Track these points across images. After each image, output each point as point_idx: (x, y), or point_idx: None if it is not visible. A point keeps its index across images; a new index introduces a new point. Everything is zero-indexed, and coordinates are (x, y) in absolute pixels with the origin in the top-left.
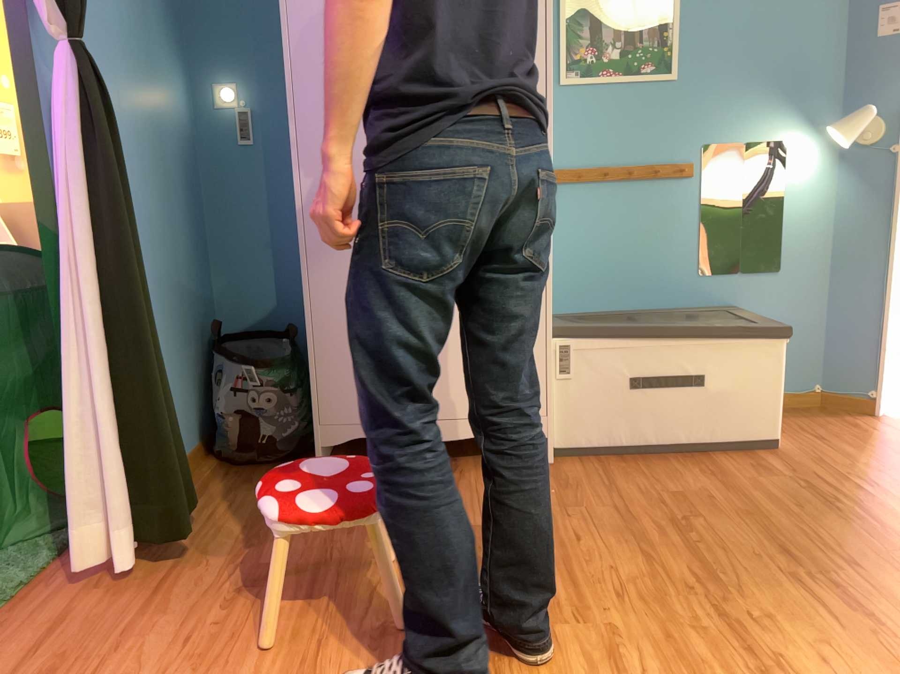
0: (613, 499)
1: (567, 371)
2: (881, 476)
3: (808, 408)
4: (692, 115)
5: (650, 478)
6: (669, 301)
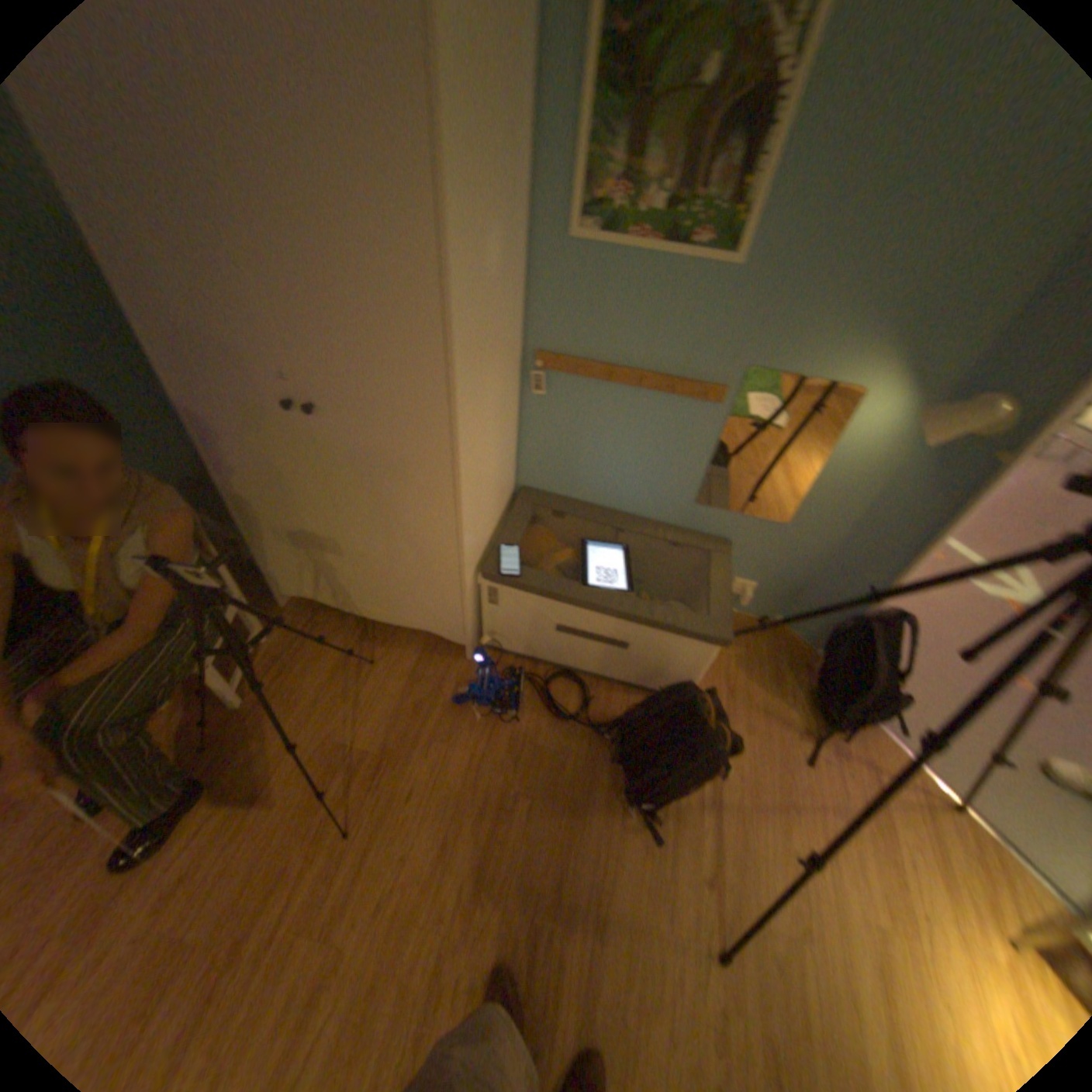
0: (486, 741)
1: (492, 606)
2: (743, 782)
3: (761, 632)
4: (748, 324)
5: (539, 715)
6: (654, 518)
